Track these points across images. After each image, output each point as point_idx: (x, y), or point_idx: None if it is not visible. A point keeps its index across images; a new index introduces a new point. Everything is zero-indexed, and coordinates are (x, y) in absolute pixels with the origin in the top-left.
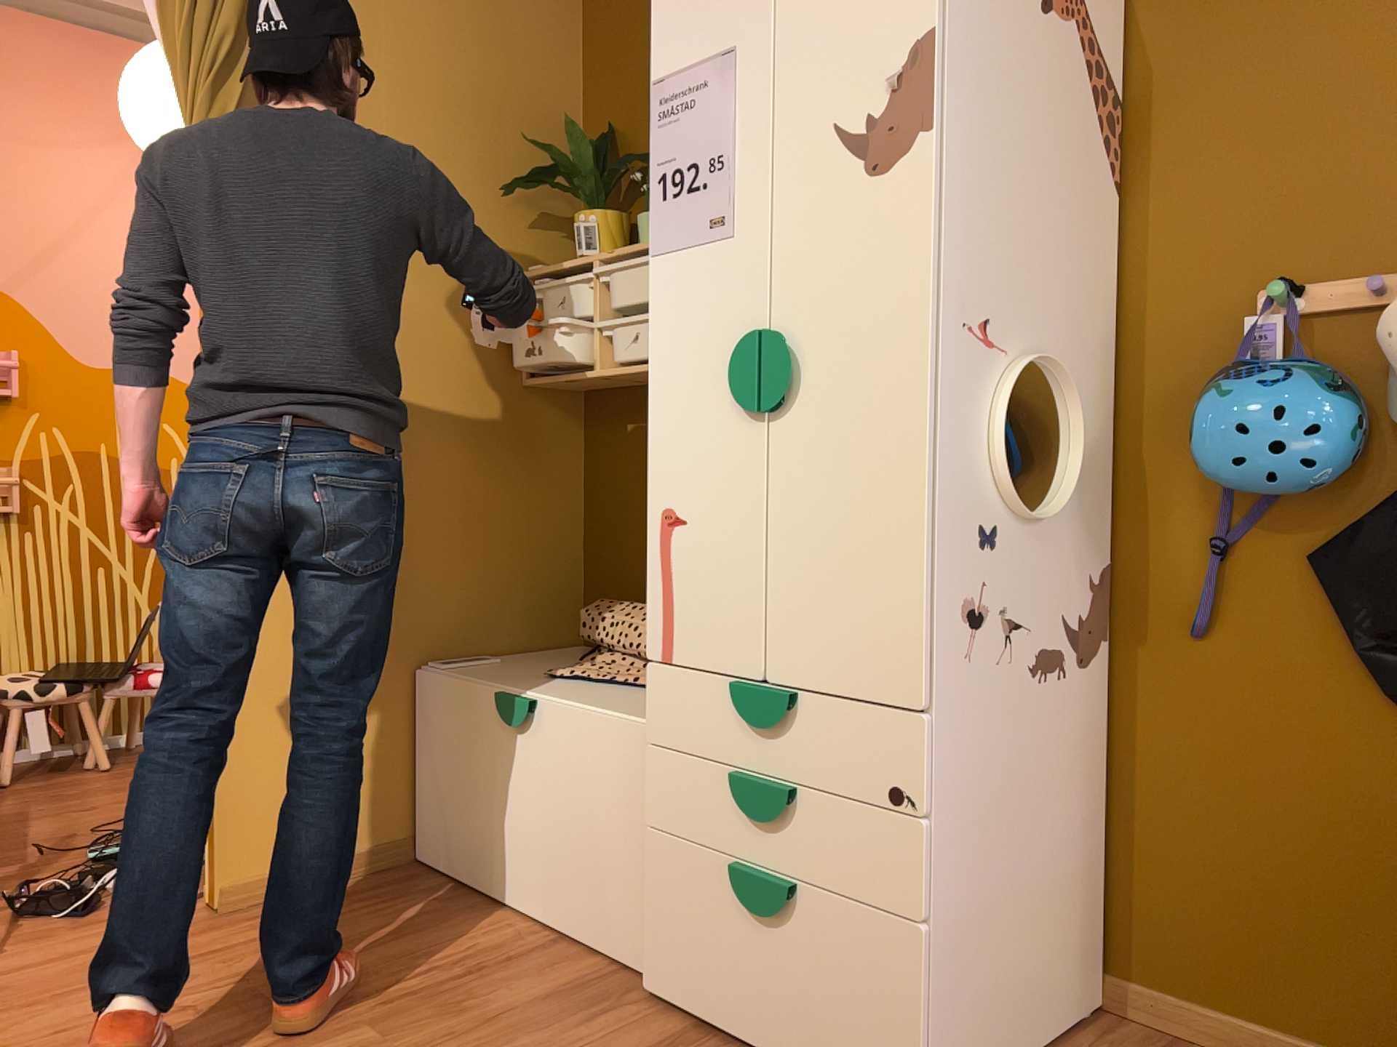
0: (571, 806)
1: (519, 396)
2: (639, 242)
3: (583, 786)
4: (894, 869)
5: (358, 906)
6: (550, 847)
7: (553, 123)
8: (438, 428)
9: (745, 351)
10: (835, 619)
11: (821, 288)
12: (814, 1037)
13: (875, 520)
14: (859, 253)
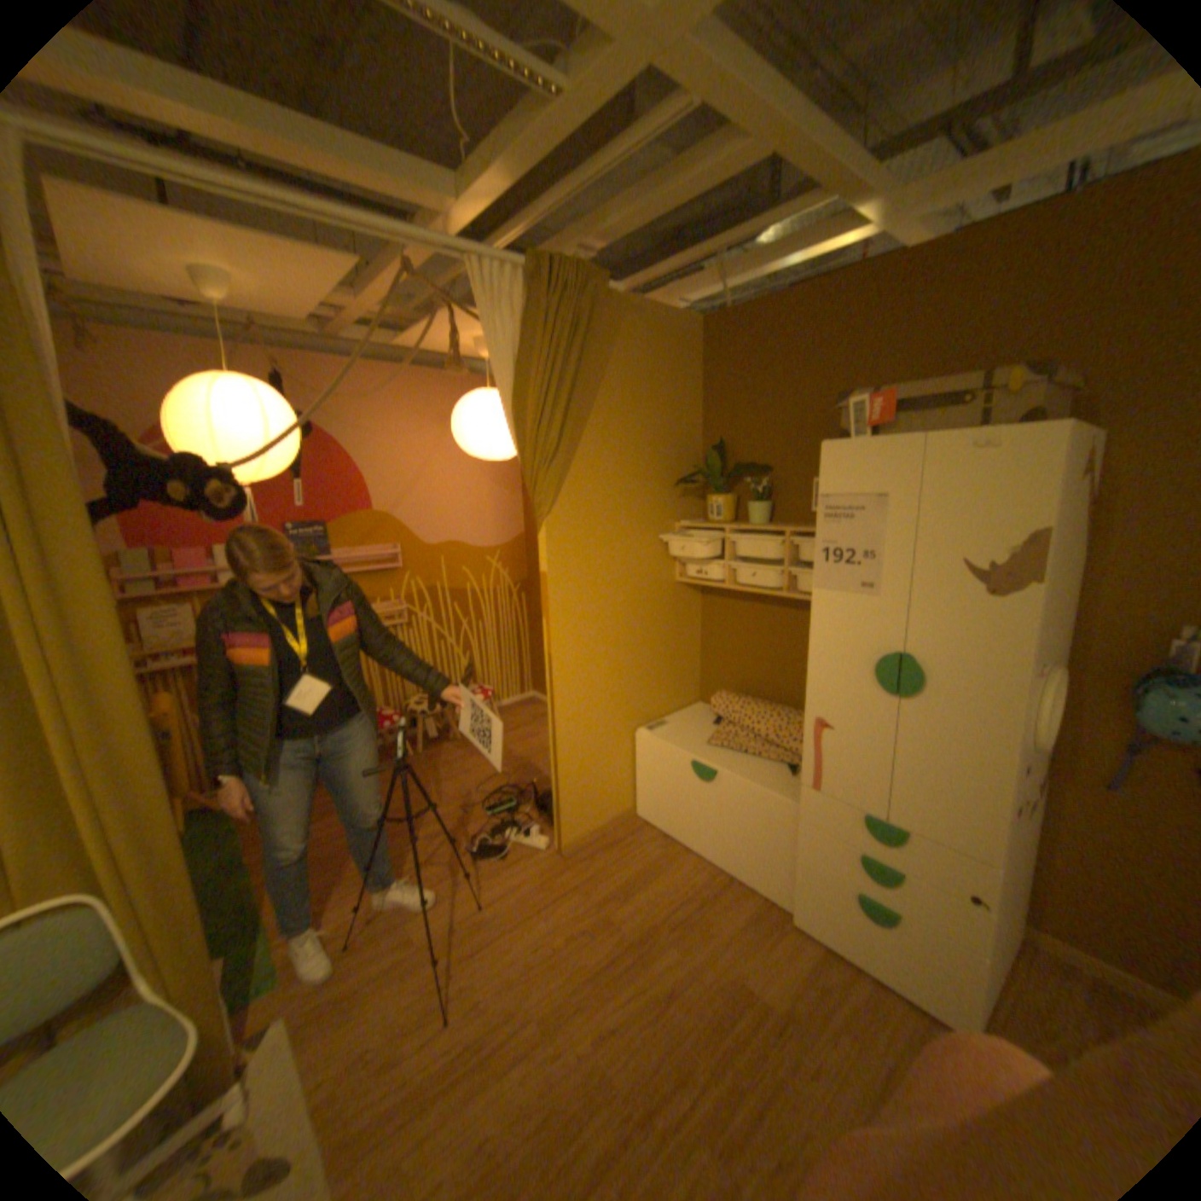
0: (743, 826)
1: (675, 587)
2: (751, 516)
3: (751, 820)
4: (973, 932)
5: (628, 853)
6: (728, 839)
7: (689, 437)
8: (642, 614)
9: (886, 659)
10: (943, 810)
11: (947, 644)
12: (911, 983)
13: (977, 772)
14: (979, 634)
